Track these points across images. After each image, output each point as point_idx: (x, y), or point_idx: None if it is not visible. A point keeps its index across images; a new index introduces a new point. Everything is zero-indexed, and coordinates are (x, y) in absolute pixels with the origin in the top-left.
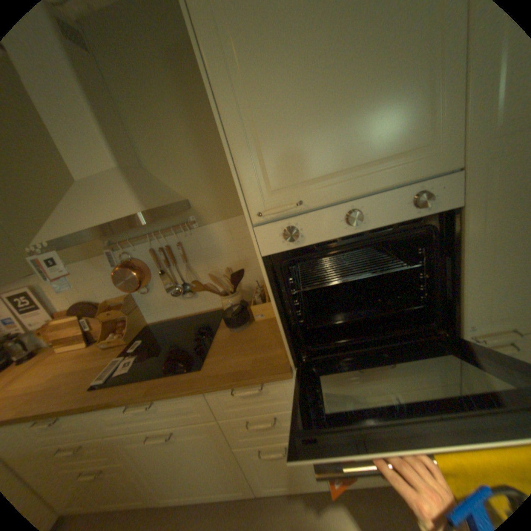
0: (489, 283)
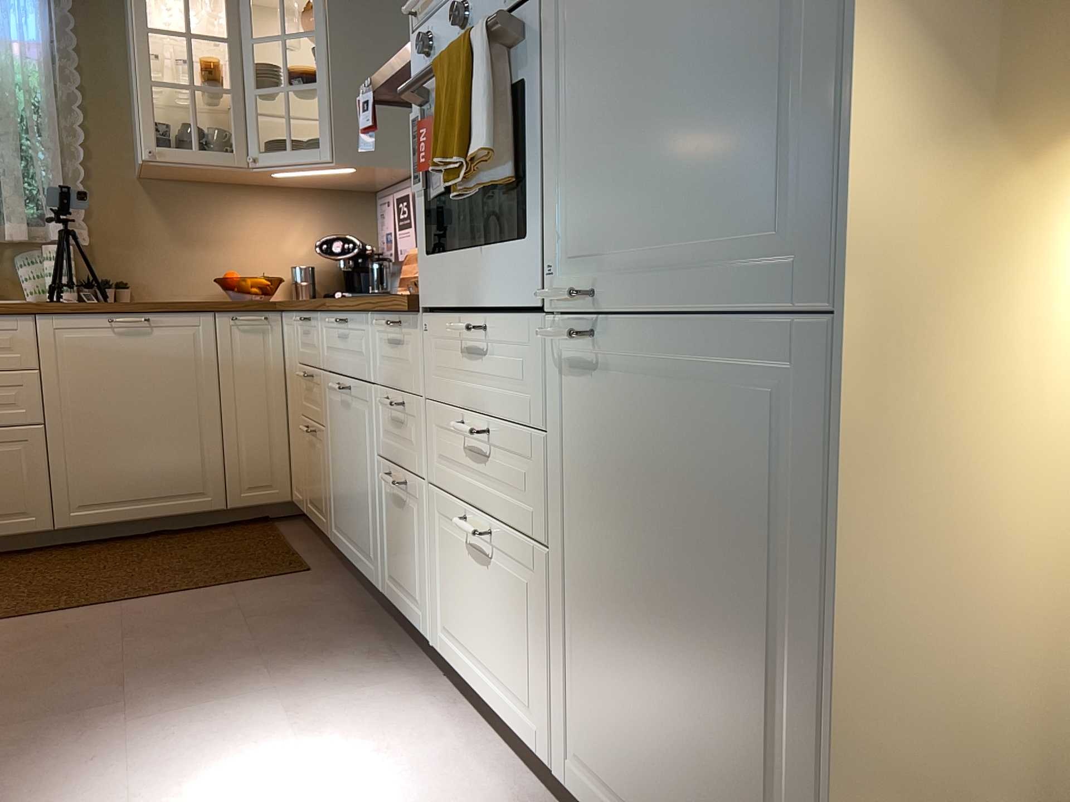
0: (572, 157)
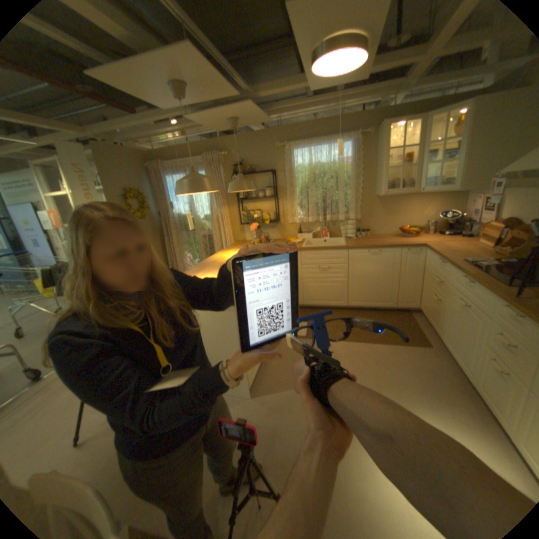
0: None
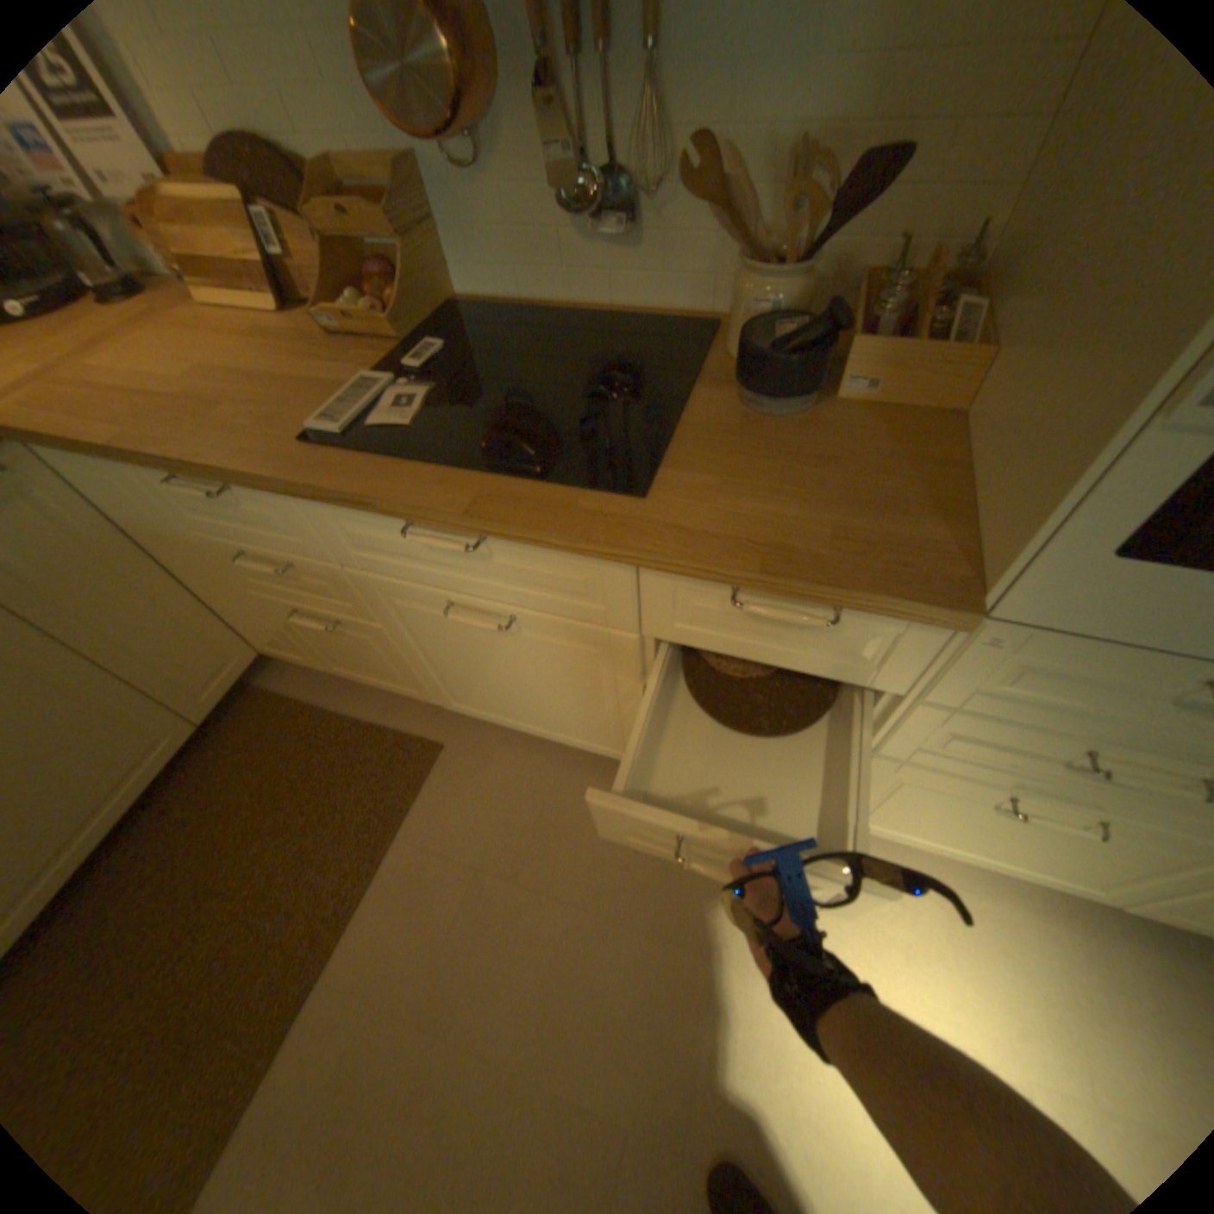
0: None
